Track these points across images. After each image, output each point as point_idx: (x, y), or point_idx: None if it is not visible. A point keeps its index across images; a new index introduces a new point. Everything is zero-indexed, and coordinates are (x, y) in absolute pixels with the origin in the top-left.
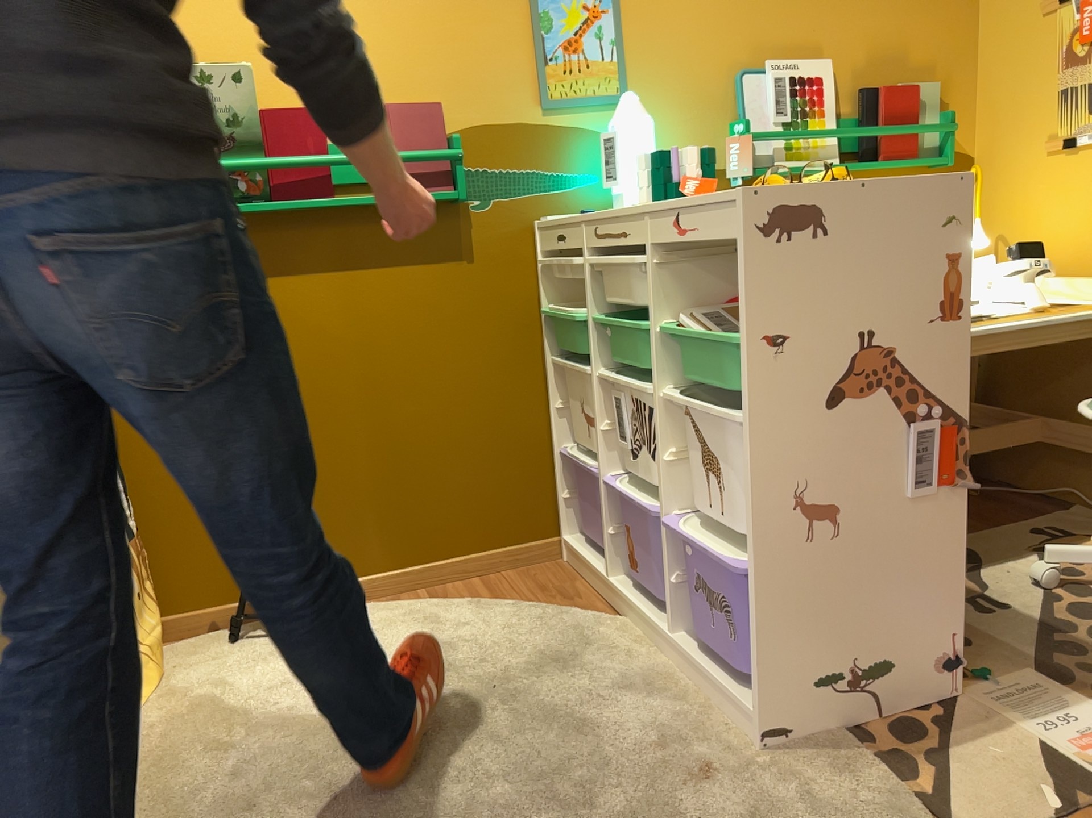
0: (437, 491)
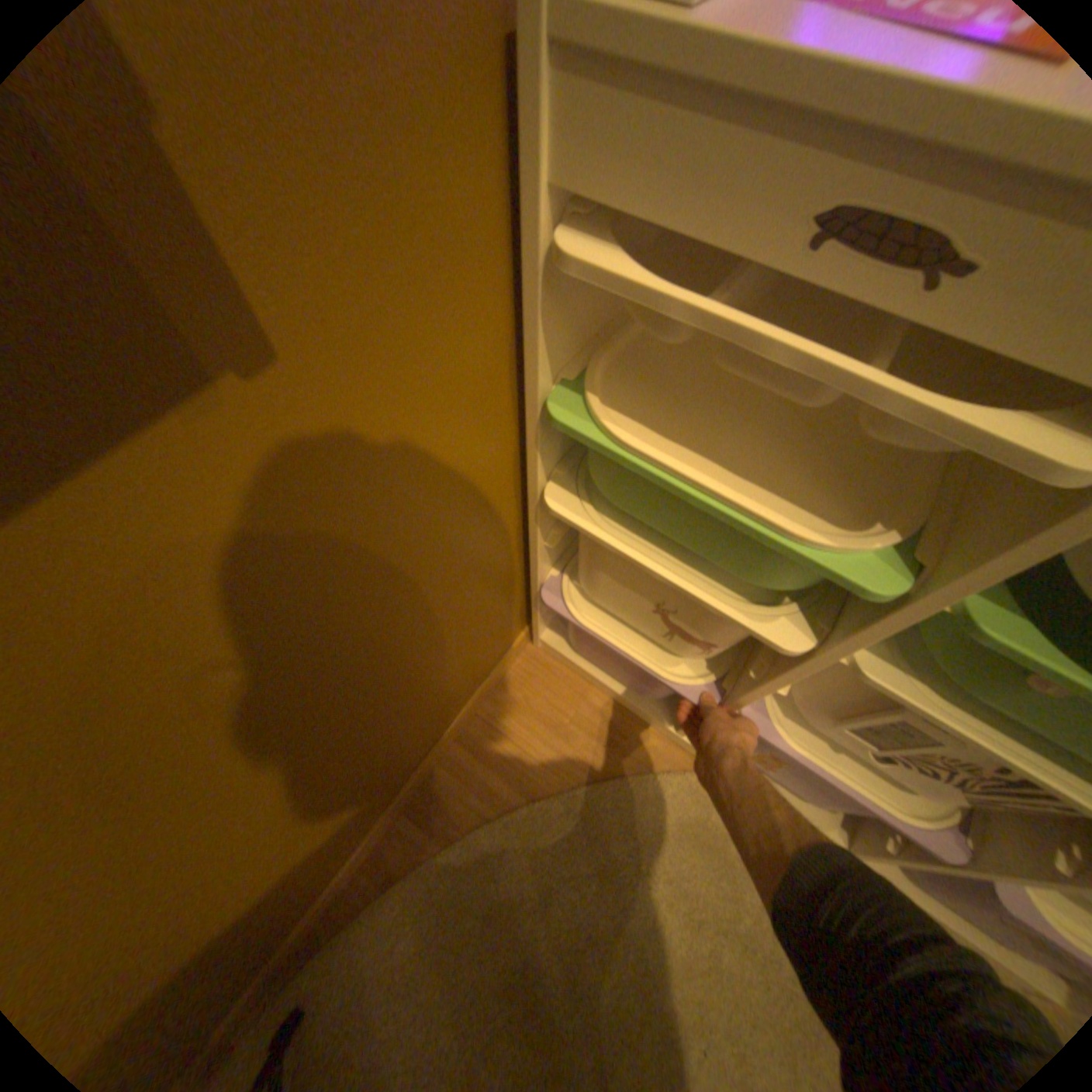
0: (384, 763)
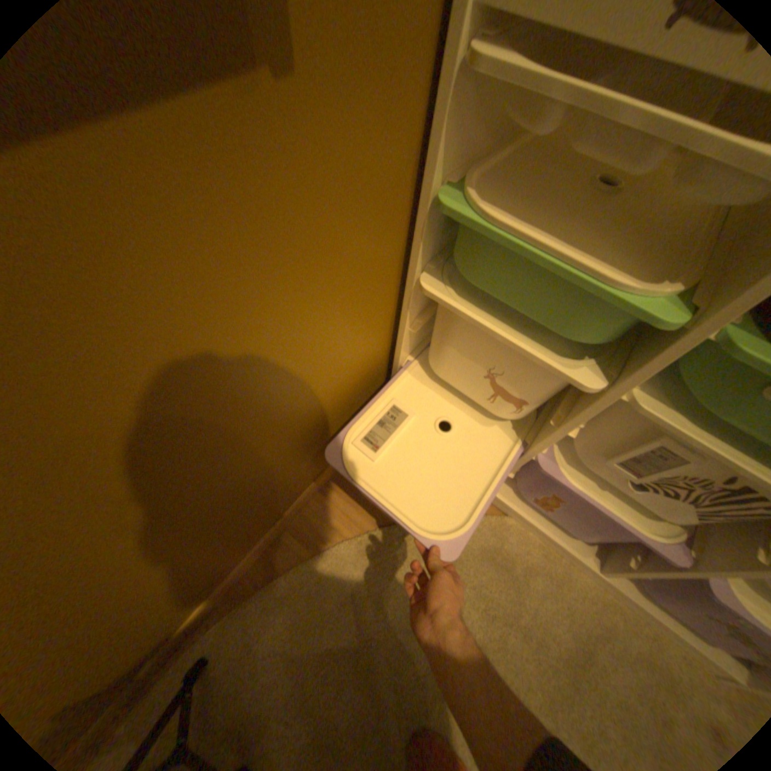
0: (282, 479)
